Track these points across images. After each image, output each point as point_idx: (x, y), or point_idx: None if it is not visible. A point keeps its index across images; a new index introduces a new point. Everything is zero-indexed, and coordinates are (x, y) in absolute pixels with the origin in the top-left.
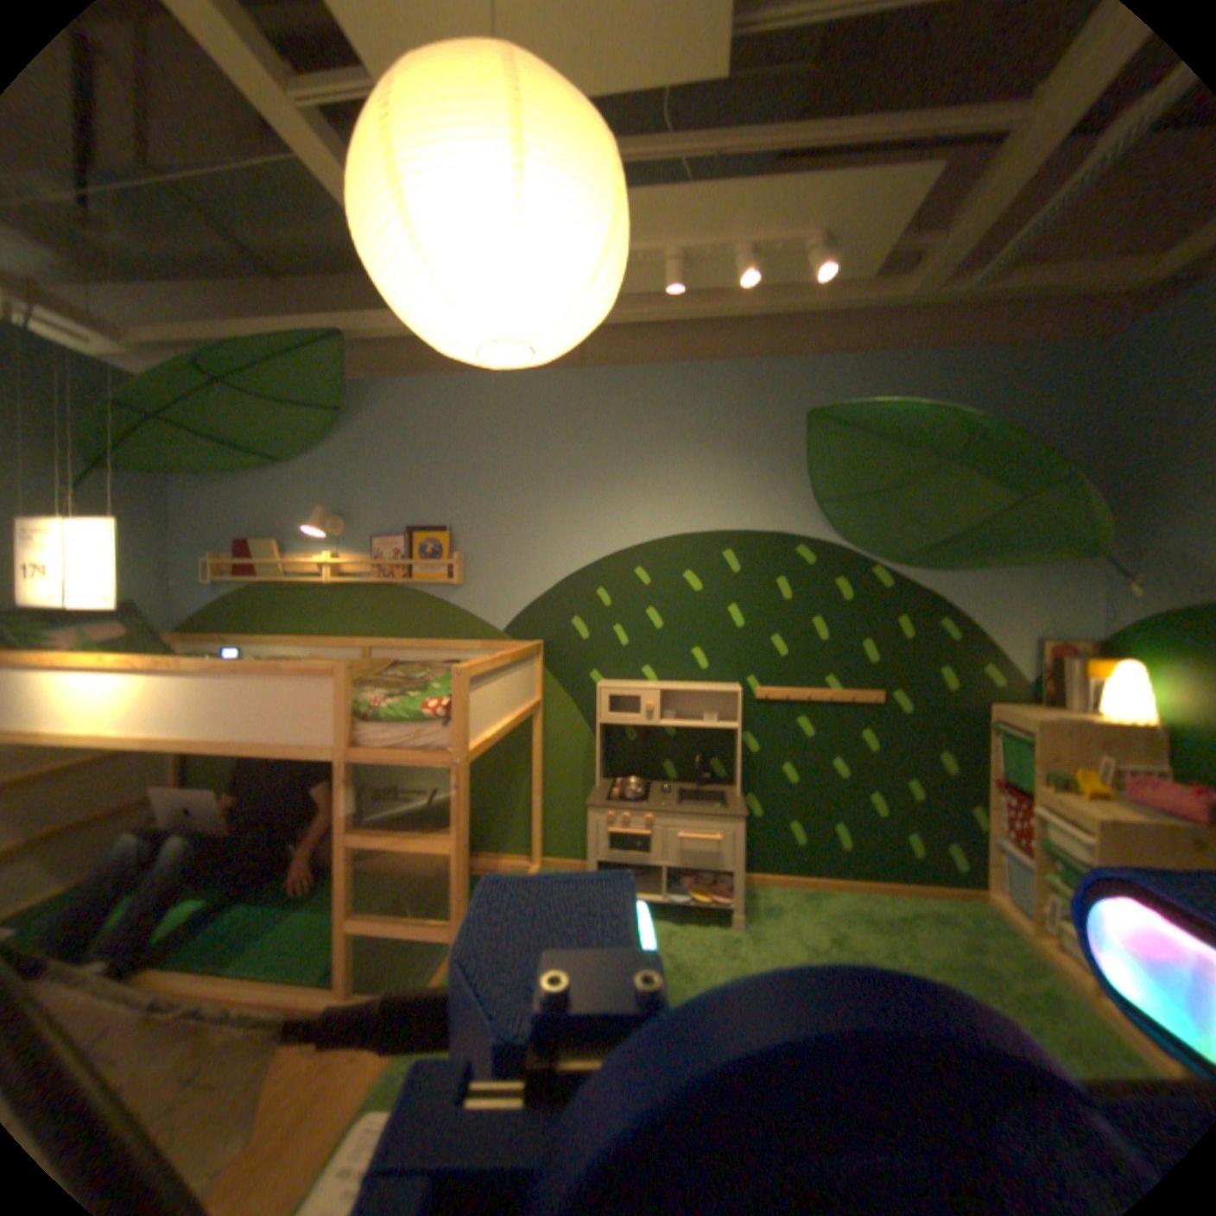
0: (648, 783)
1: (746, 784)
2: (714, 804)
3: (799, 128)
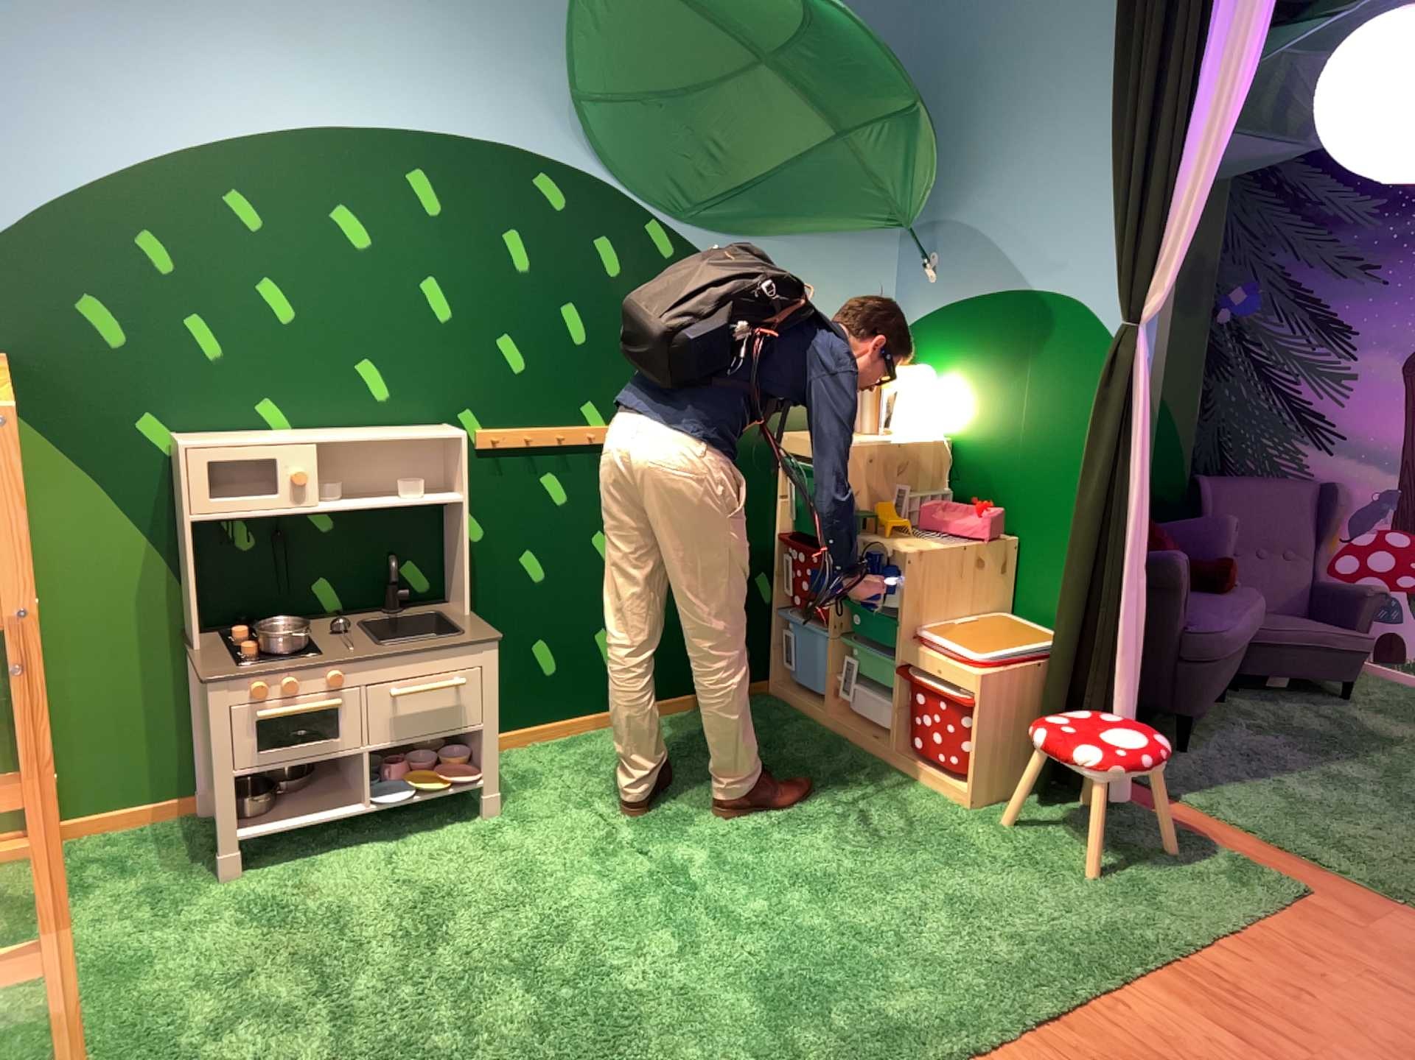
0: (307, 625)
1: (472, 598)
2: (435, 636)
3: None
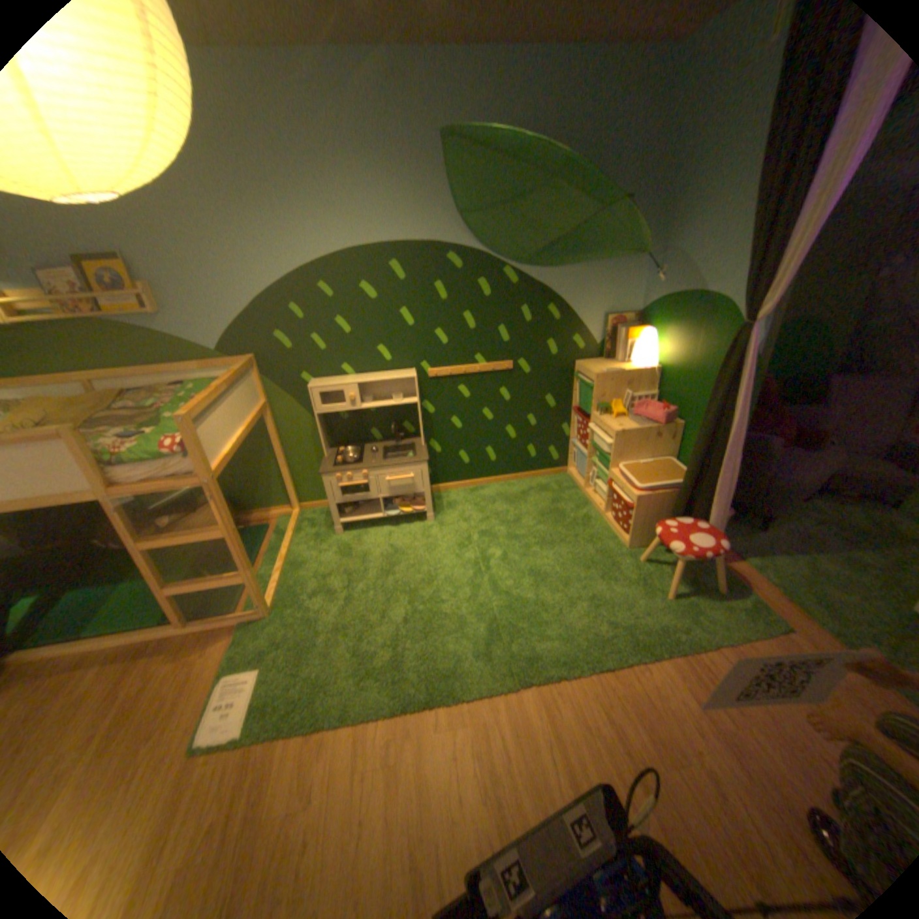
0: (364, 448)
1: (430, 436)
2: (410, 454)
3: None
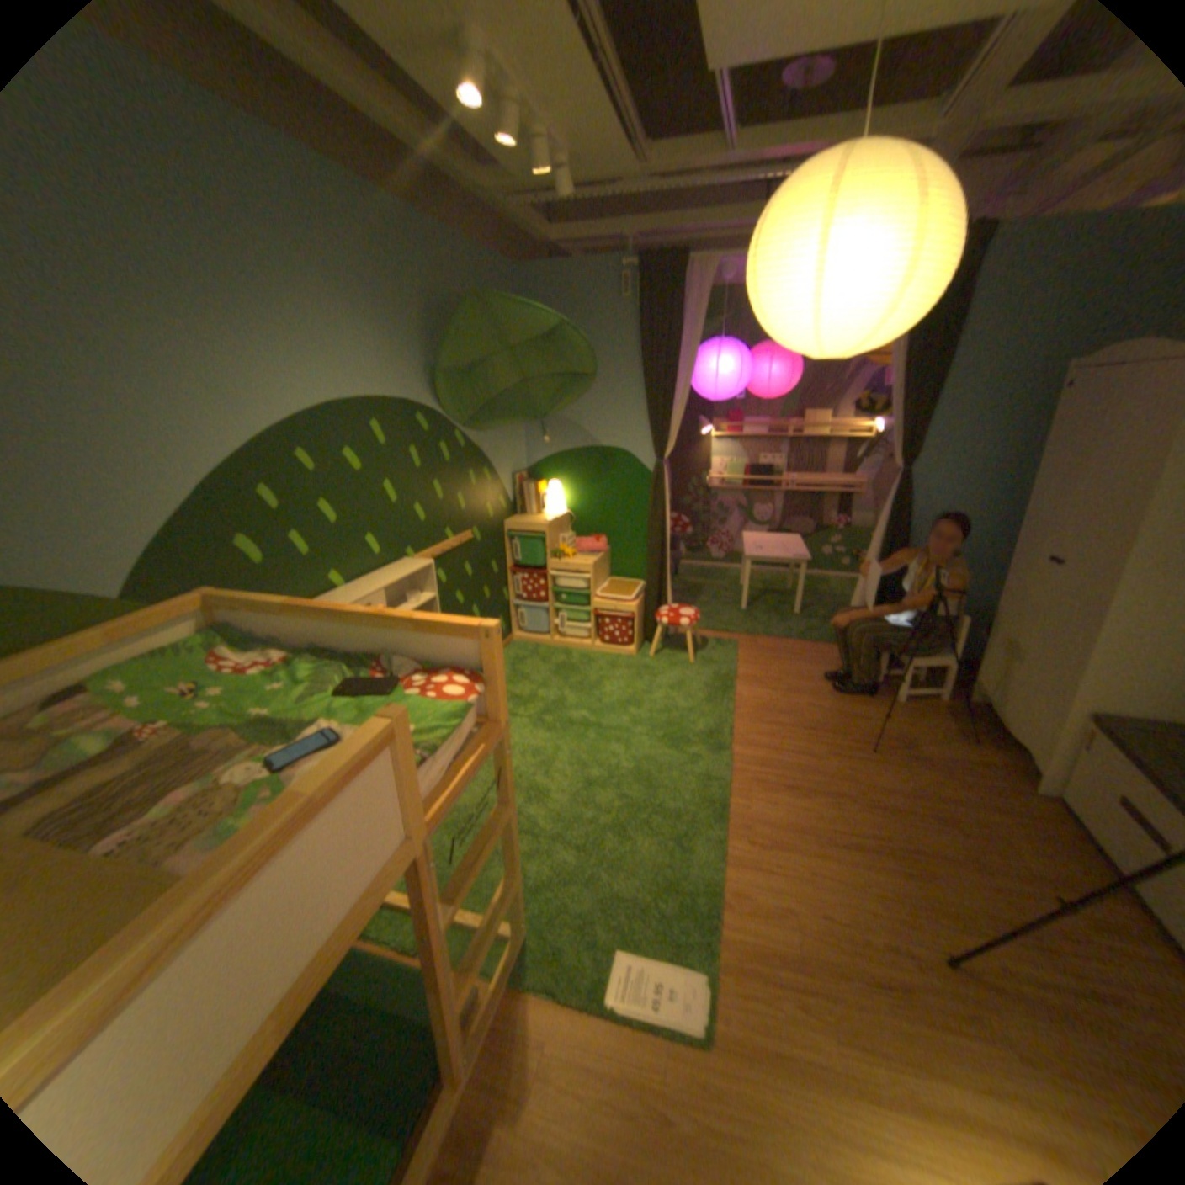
0: None
1: None
2: None
3: (617, 82)
